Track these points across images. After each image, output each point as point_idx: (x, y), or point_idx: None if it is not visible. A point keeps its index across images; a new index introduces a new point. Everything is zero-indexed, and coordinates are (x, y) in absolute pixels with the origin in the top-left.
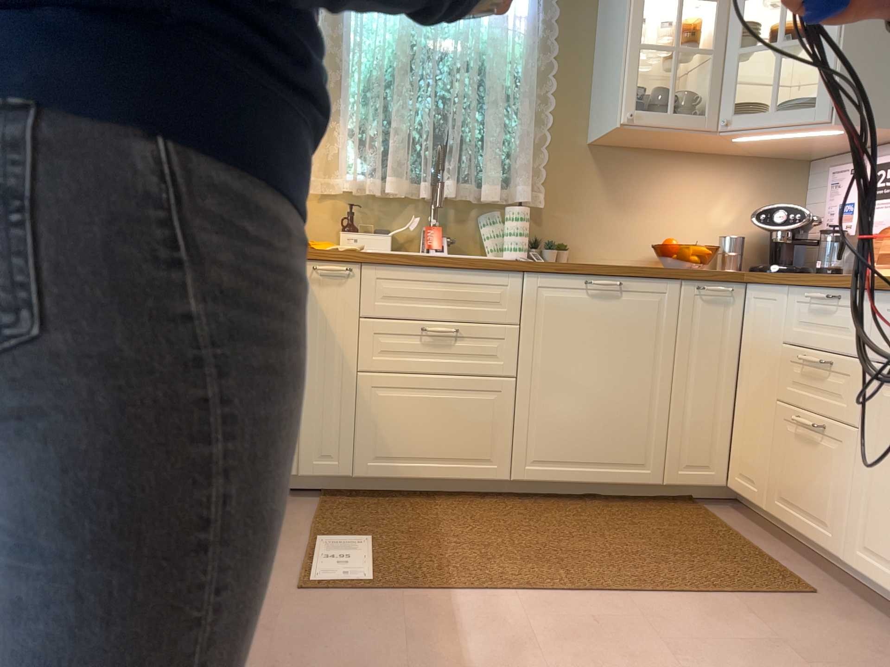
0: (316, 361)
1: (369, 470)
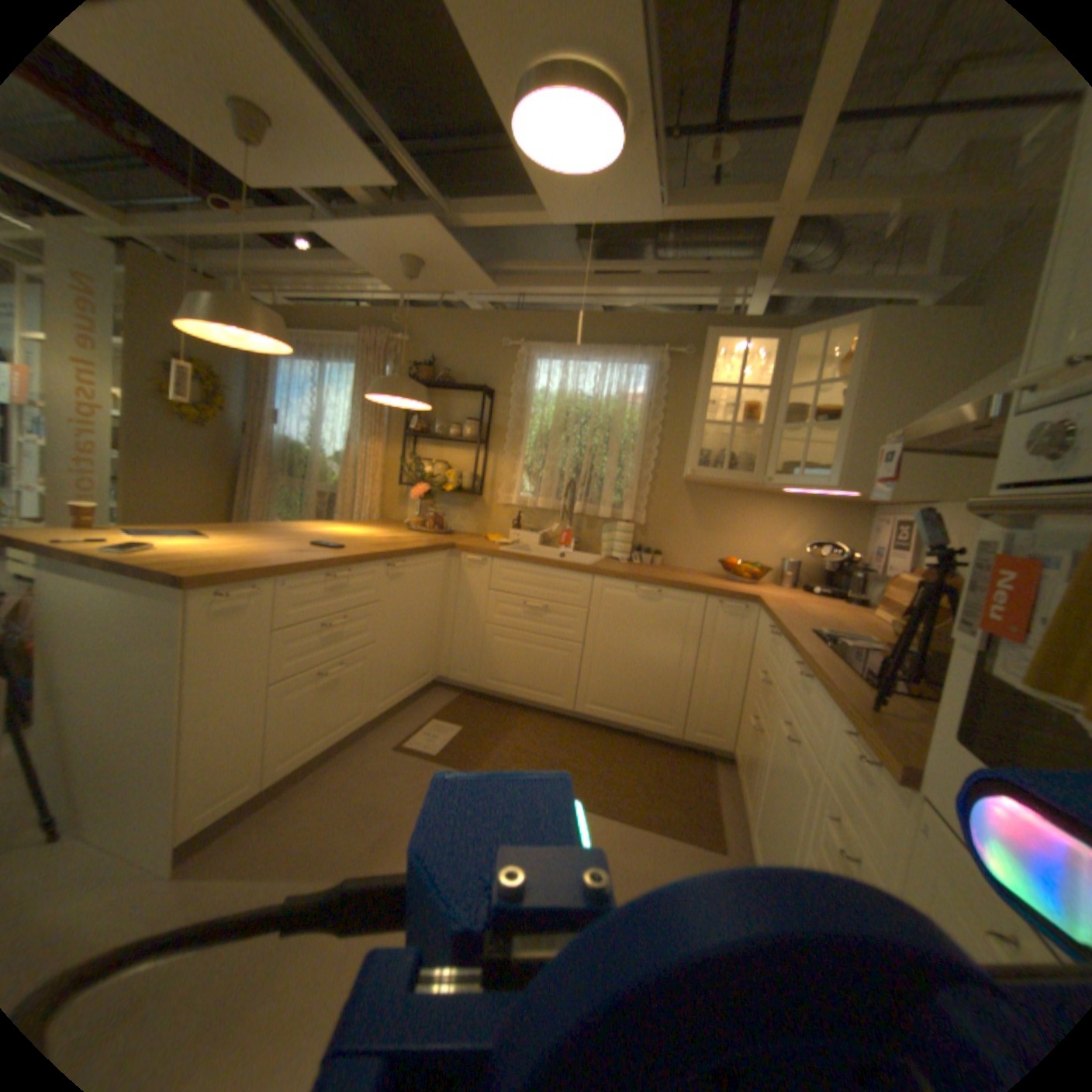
0: (463, 613)
1: (487, 685)
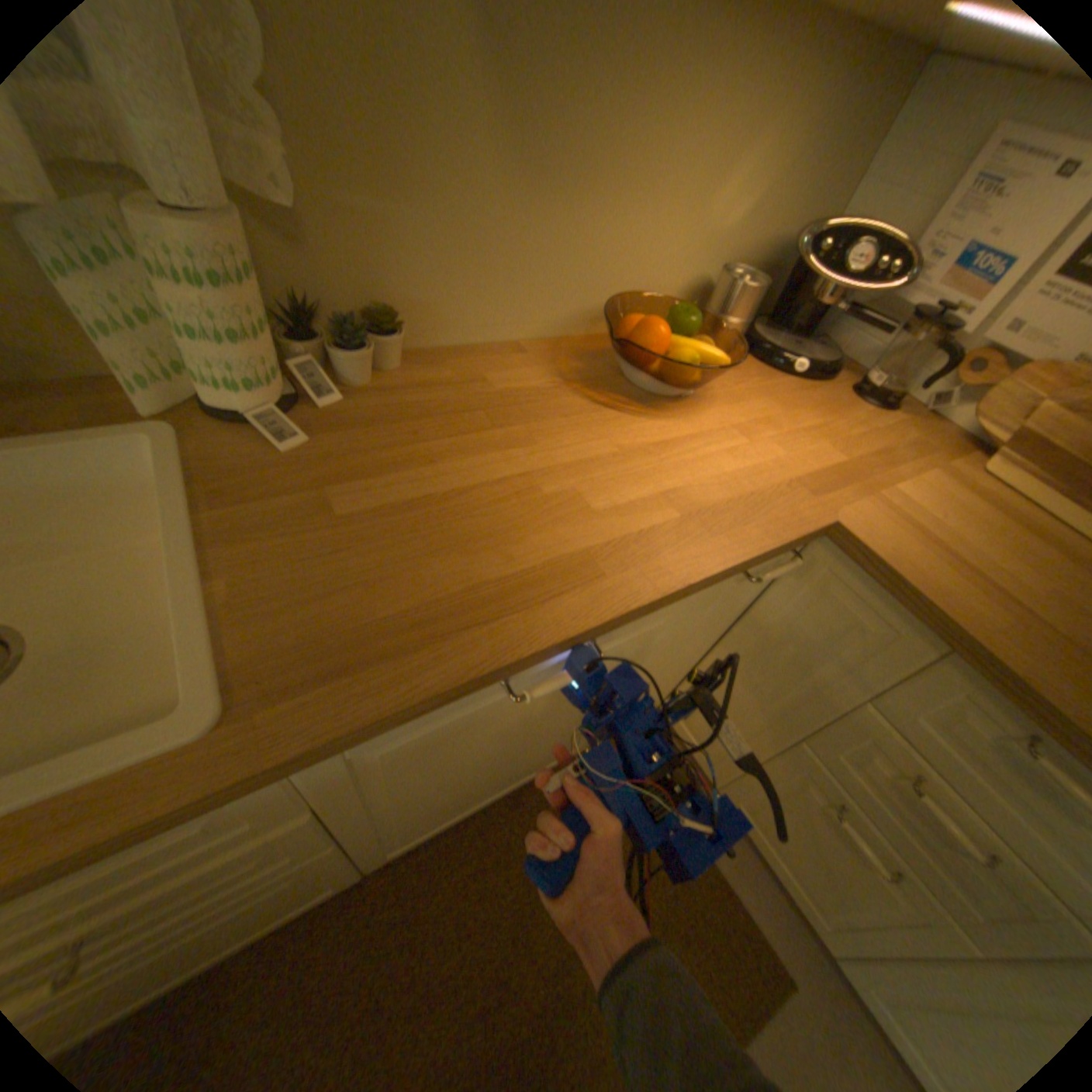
0: None
1: None
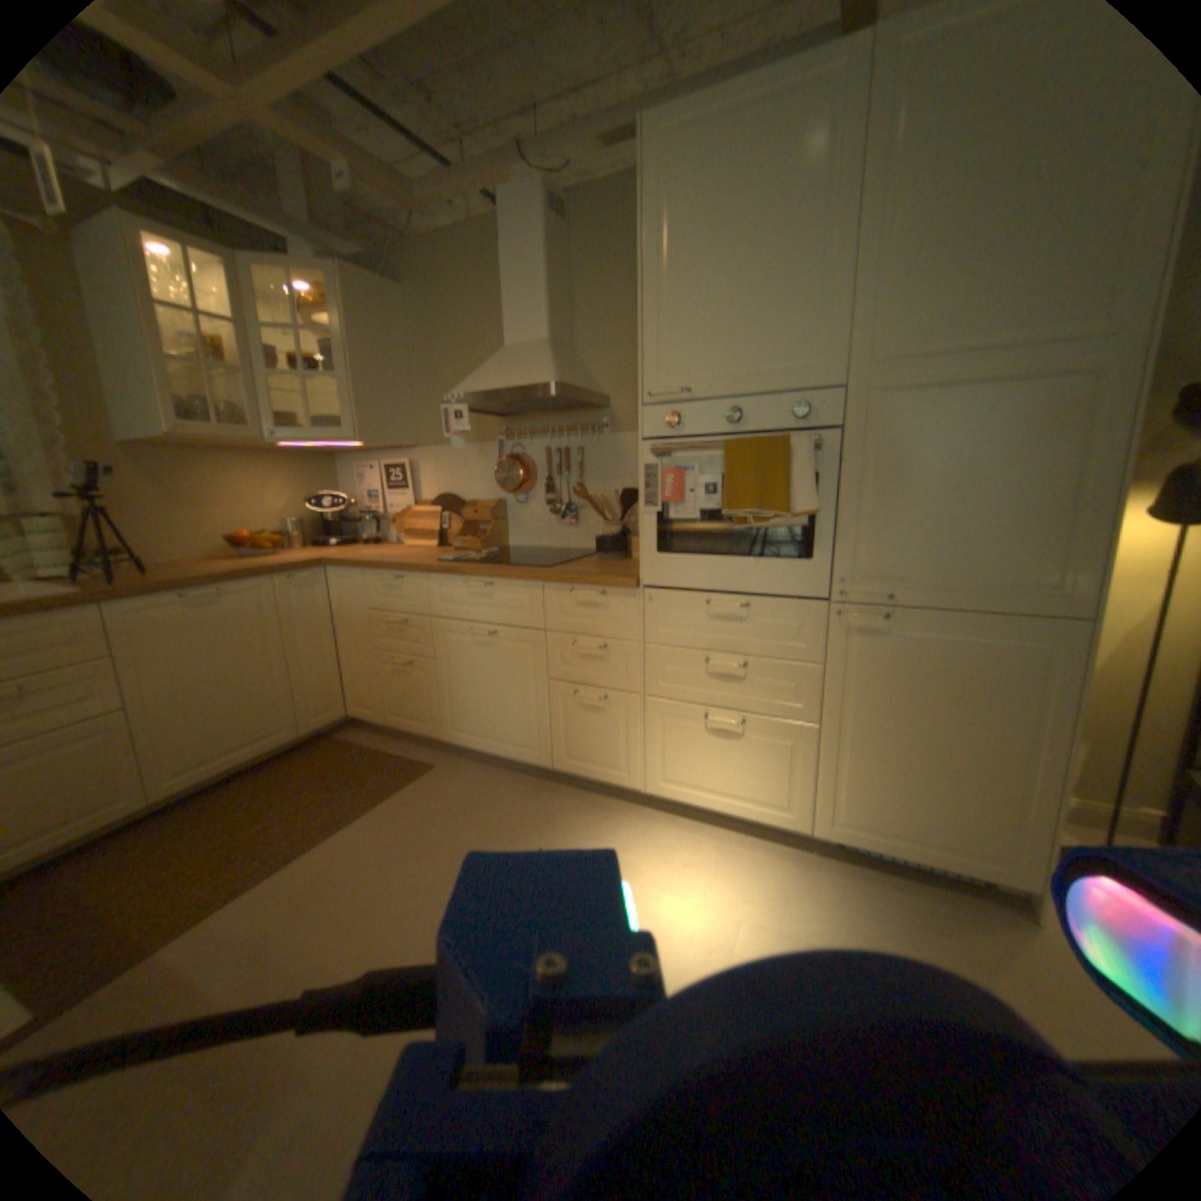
0: None
1: None
